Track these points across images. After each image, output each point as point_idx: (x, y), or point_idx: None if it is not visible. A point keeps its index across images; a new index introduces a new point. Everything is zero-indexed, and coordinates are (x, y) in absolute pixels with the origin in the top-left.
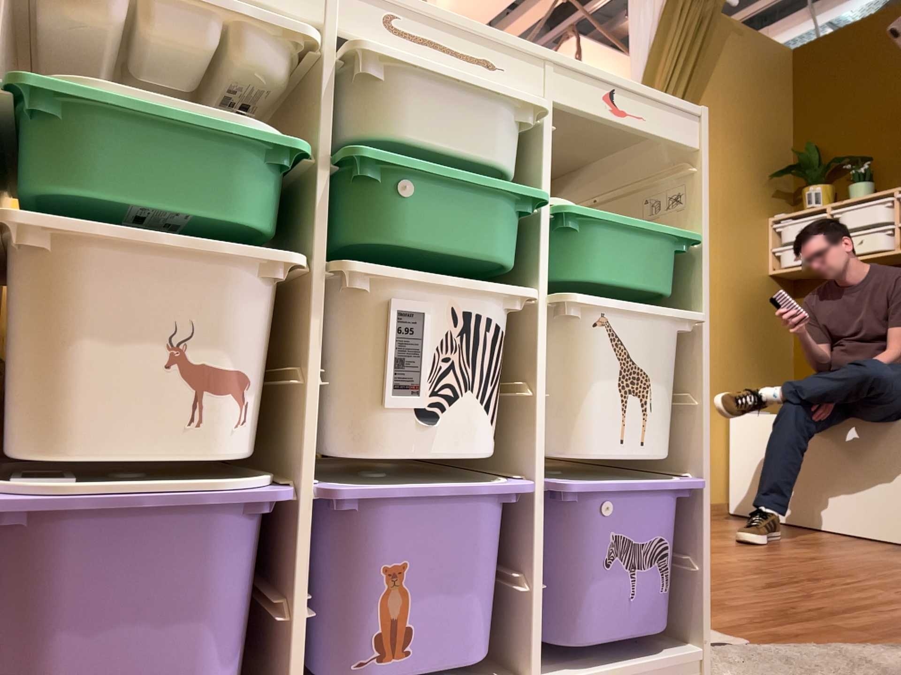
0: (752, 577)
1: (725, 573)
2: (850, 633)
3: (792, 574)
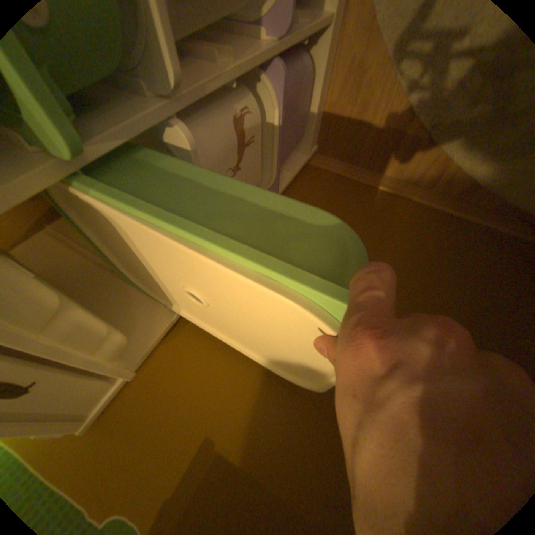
0: None
1: None
2: None
3: None
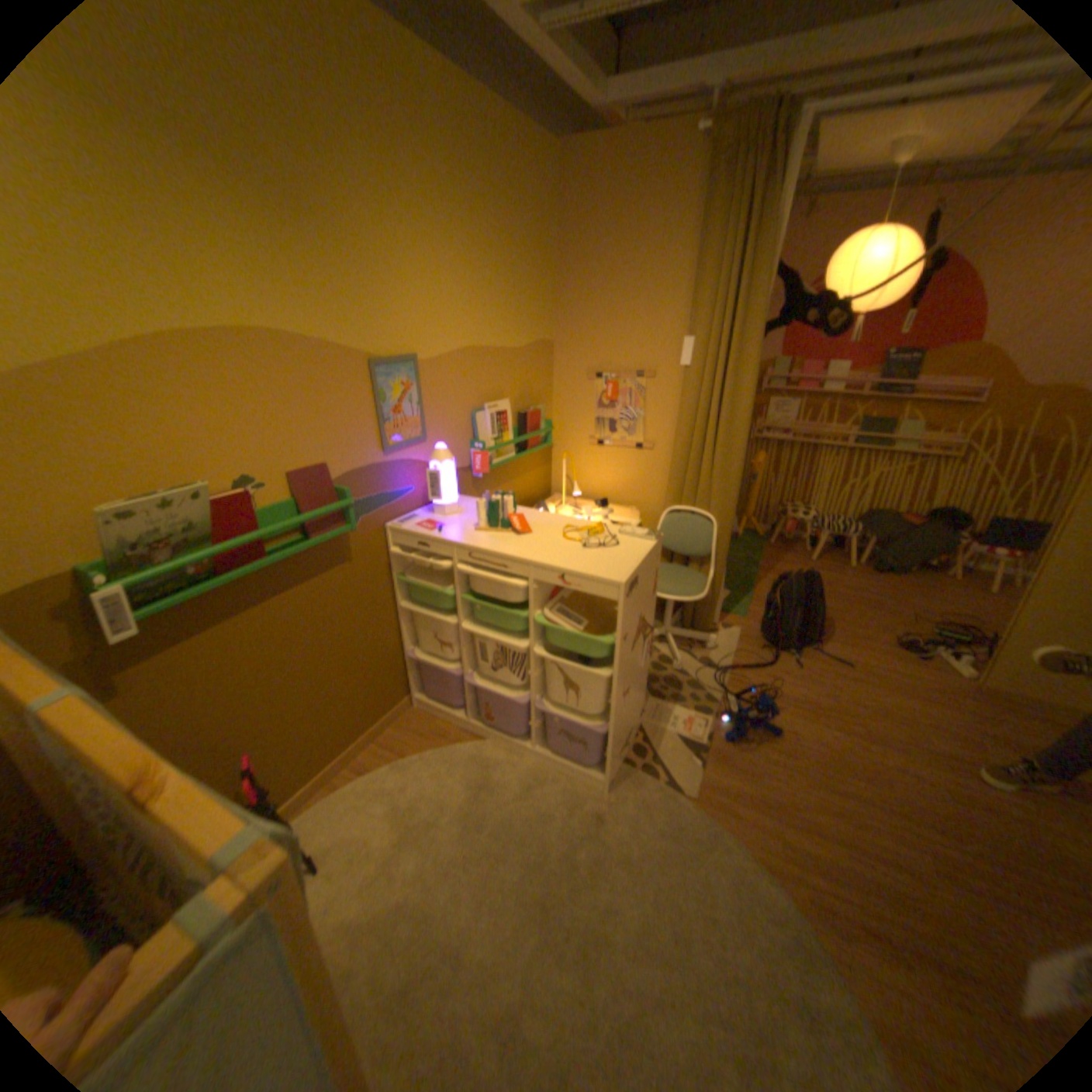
0: (846, 785)
1: (833, 770)
2: (765, 845)
3: (890, 806)
